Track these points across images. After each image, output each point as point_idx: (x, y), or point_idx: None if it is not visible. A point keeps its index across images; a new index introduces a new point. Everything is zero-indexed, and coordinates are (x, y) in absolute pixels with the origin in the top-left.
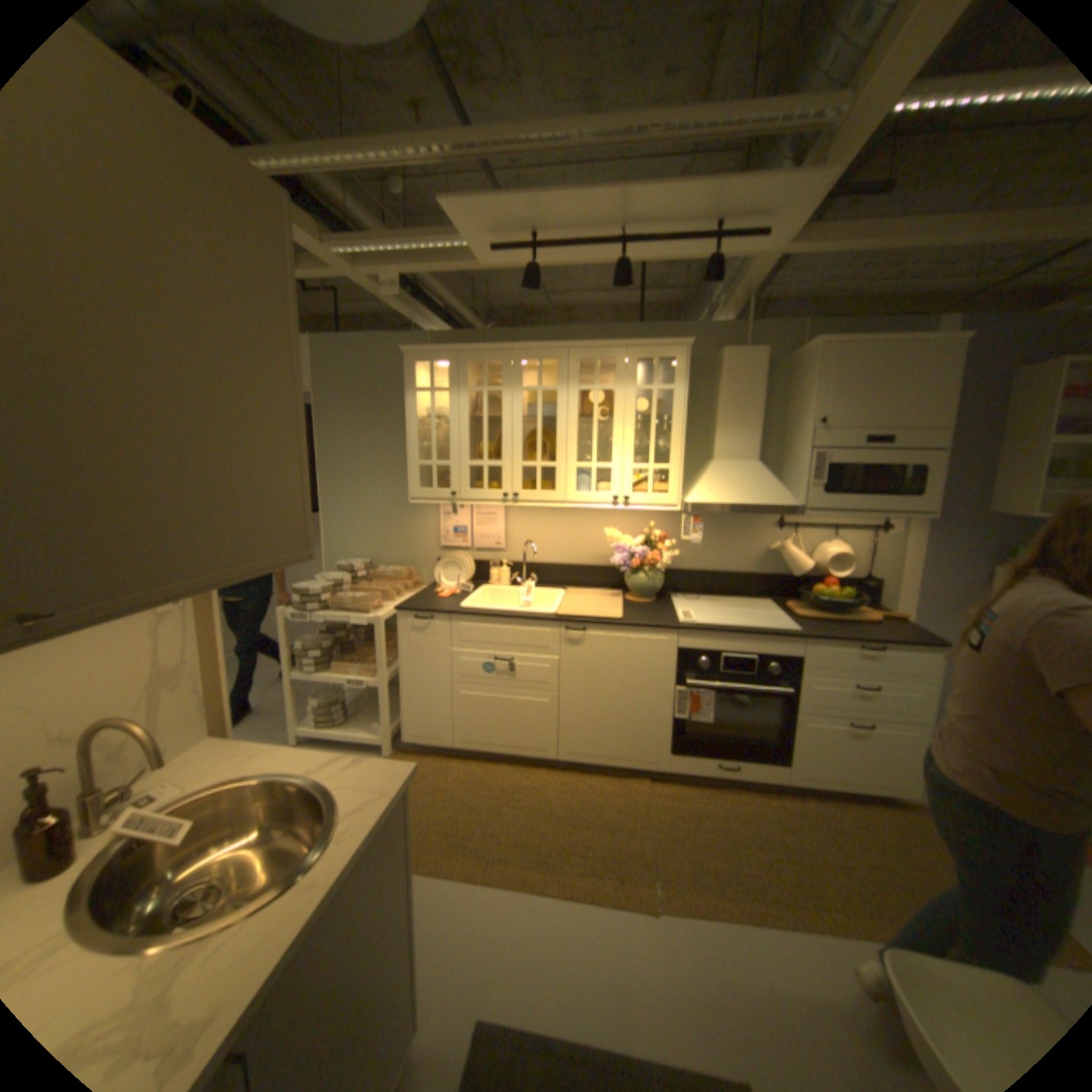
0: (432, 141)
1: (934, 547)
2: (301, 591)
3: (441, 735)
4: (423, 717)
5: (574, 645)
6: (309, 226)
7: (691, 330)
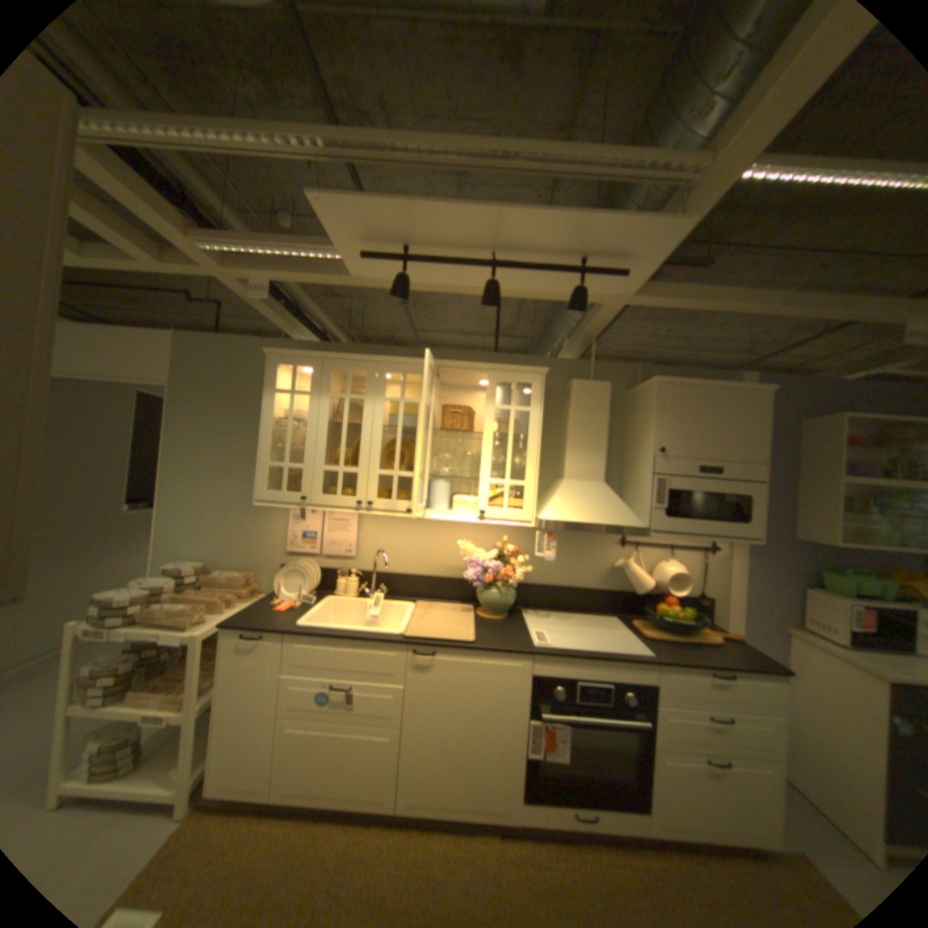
0: (304, 135)
1: (754, 569)
2: (101, 602)
3: (254, 786)
4: (234, 763)
5: (420, 672)
6: (172, 216)
7: (542, 363)
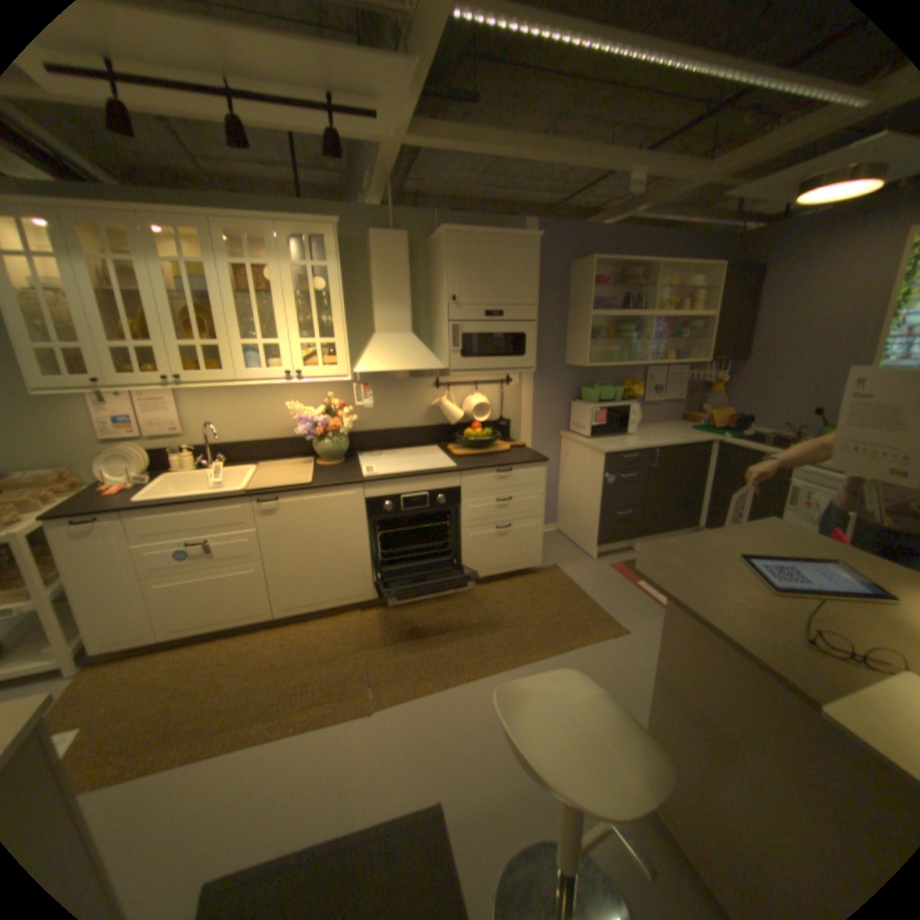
0: None
1: (537, 392)
2: None
3: (139, 635)
4: (110, 624)
5: (269, 515)
6: None
7: (339, 210)
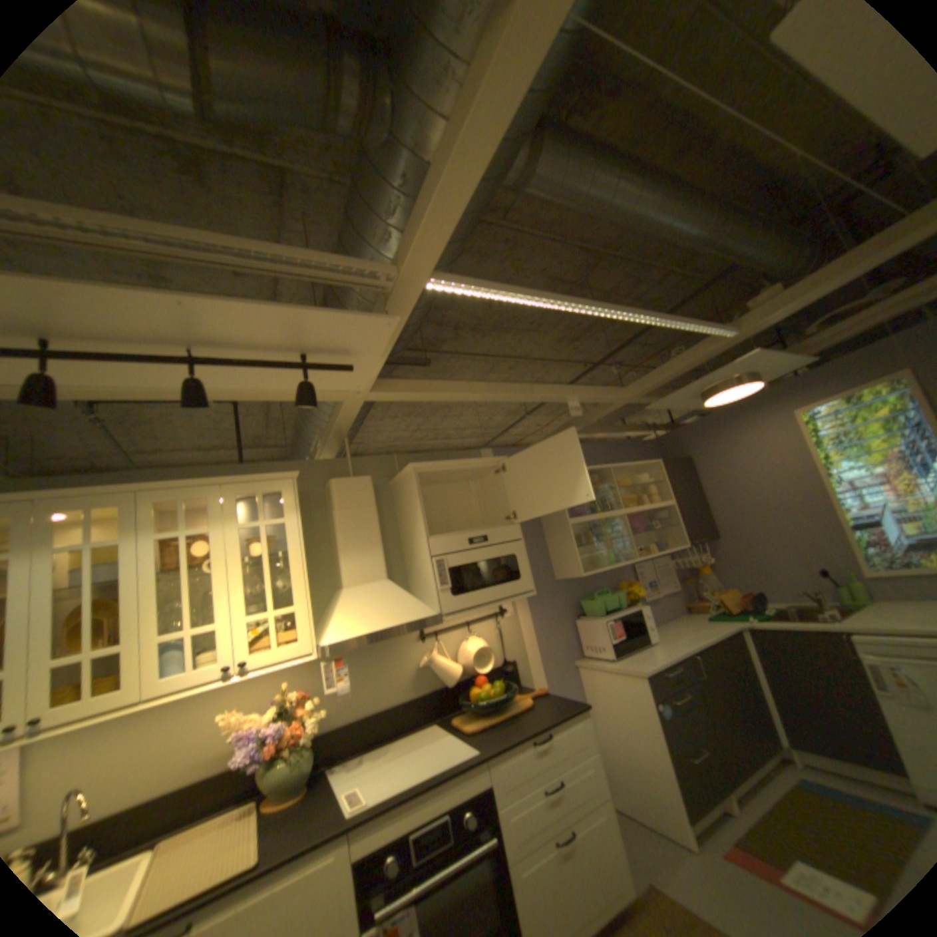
0: None
1: (535, 618)
2: None
3: None
4: None
5: None
6: None
7: (294, 467)
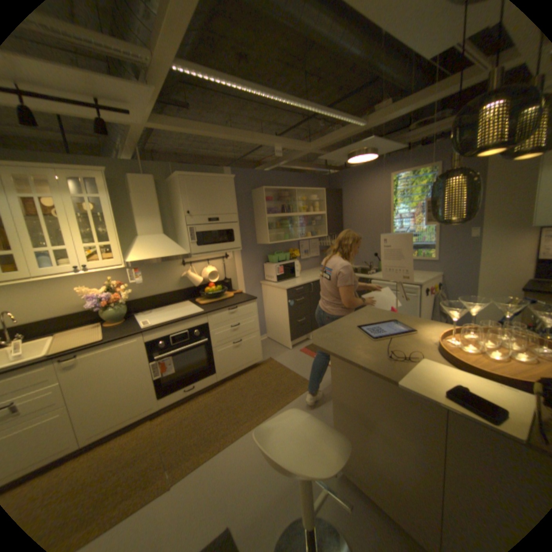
0: None
1: (244, 261)
2: None
3: None
4: None
5: (69, 369)
6: None
7: (104, 162)
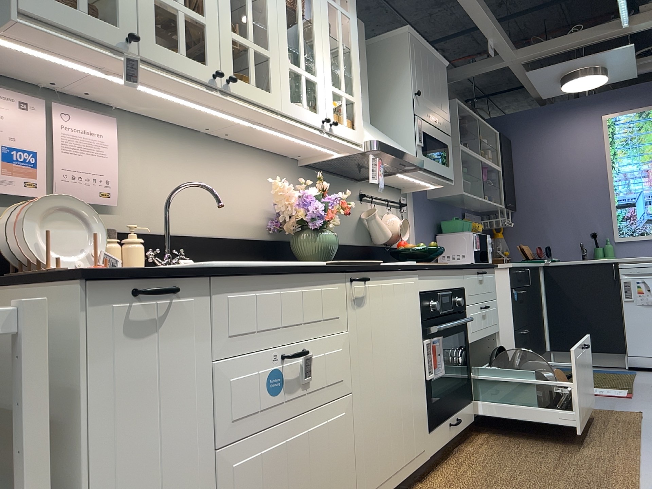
0: None
1: (418, 222)
2: None
3: None
4: None
5: (358, 306)
6: None
7: None
